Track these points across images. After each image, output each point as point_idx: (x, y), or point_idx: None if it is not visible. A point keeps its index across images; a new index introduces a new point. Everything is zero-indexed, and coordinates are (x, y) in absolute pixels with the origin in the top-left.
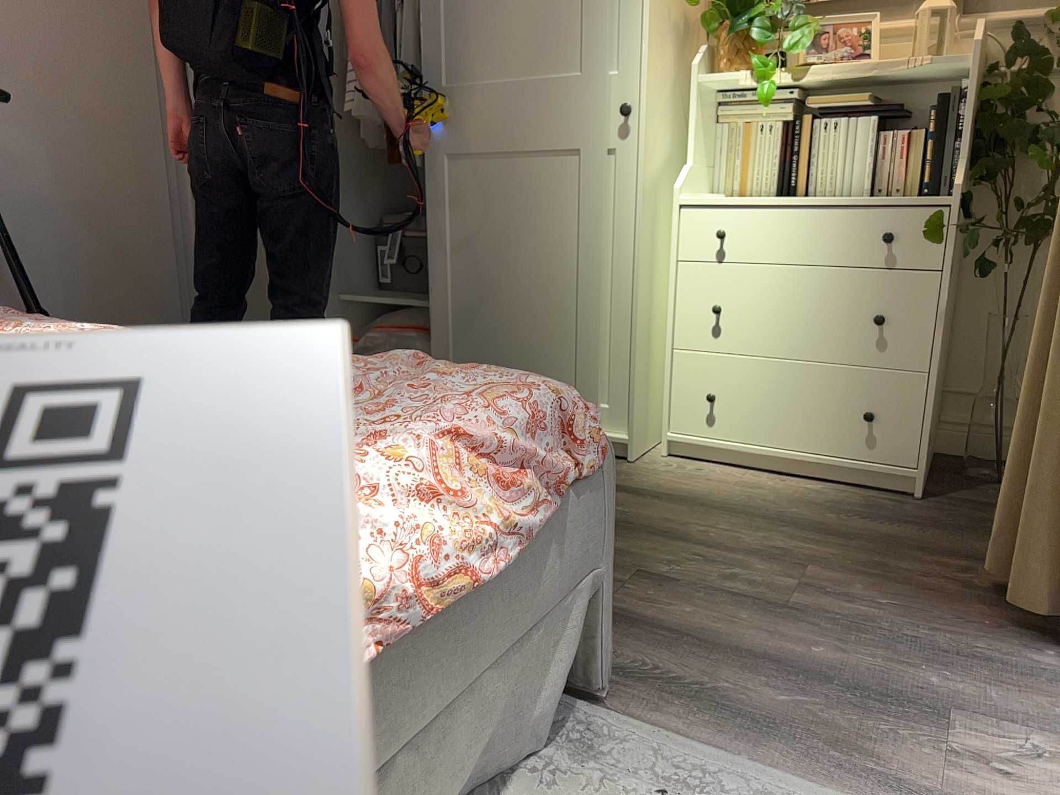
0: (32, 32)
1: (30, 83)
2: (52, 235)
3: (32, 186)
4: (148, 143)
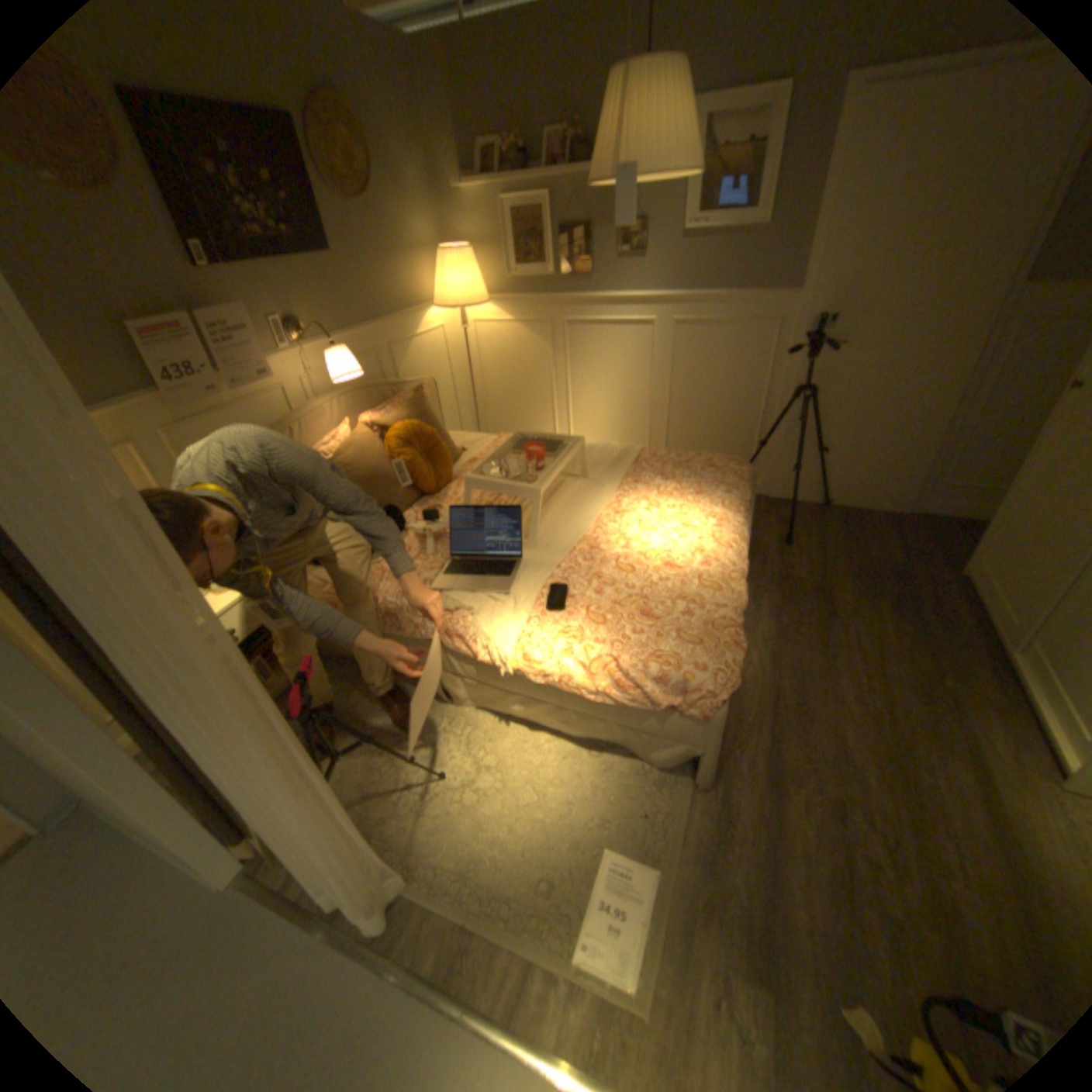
0: (902, 286)
1: (885, 320)
2: (858, 406)
3: (858, 379)
4: (962, 352)
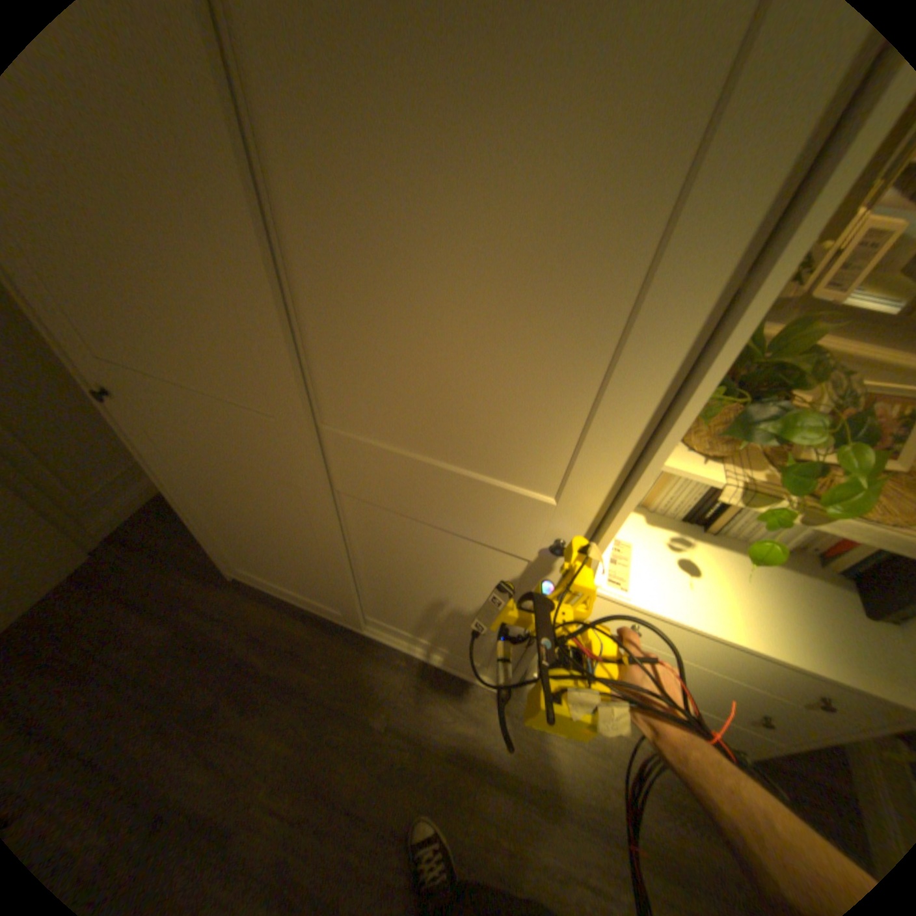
0: None
1: None
2: None
3: None
4: None
